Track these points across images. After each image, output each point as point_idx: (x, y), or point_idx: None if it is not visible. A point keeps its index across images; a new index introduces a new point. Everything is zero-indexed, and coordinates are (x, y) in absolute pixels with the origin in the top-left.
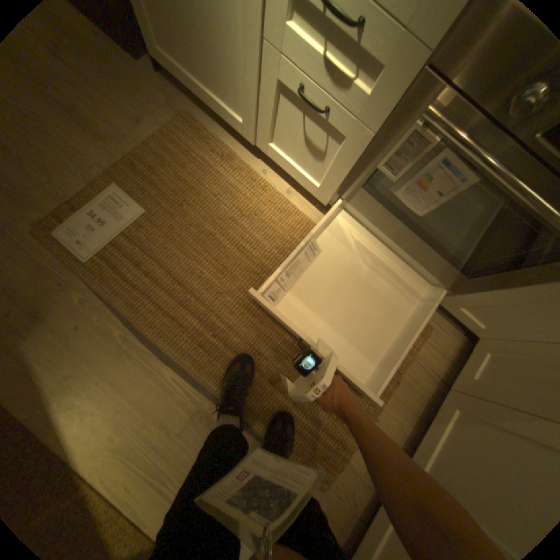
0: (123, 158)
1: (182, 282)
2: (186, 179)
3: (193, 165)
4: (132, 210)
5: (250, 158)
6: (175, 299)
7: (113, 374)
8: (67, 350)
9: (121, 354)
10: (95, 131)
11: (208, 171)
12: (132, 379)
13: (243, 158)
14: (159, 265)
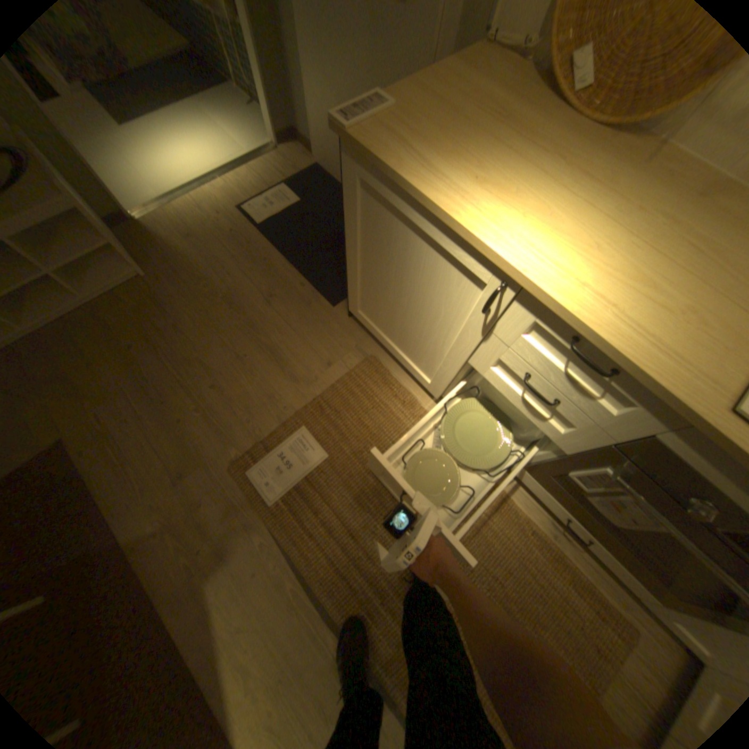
0: (314, 401)
1: (355, 538)
2: (368, 425)
3: (375, 411)
4: (317, 455)
5: (430, 404)
6: (347, 556)
7: (280, 635)
8: (242, 600)
9: (290, 613)
10: (293, 374)
11: (390, 418)
12: (297, 645)
13: (423, 405)
14: (335, 516)
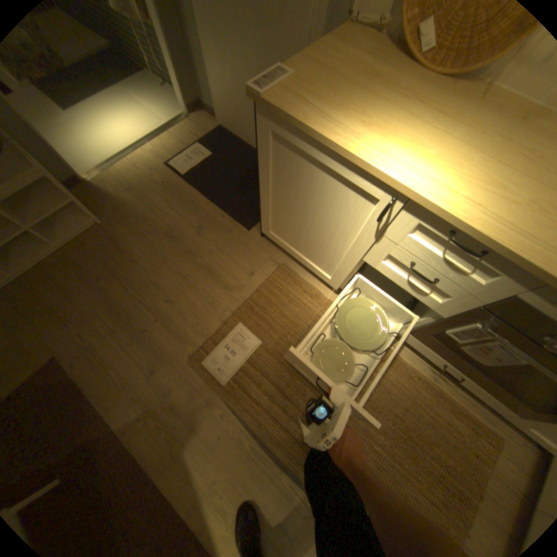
0: (245, 303)
1: (291, 400)
2: (288, 315)
3: (292, 304)
4: (253, 343)
5: (331, 294)
6: (287, 414)
7: (246, 480)
8: (214, 458)
9: (251, 463)
10: (226, 284)
11: (303, 308)
12: (260, 486)
13: (326, 295)
14: (274, 386)
